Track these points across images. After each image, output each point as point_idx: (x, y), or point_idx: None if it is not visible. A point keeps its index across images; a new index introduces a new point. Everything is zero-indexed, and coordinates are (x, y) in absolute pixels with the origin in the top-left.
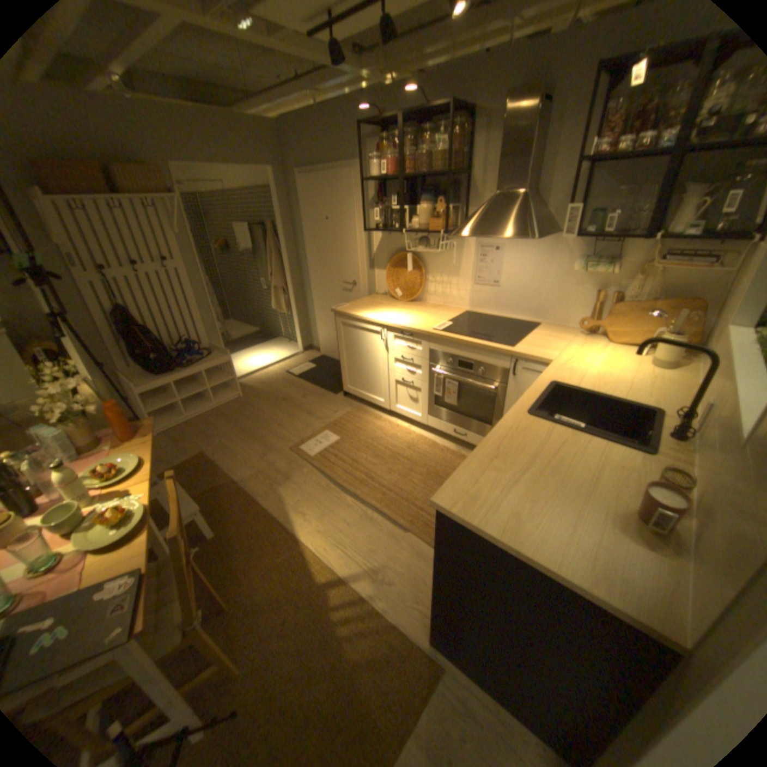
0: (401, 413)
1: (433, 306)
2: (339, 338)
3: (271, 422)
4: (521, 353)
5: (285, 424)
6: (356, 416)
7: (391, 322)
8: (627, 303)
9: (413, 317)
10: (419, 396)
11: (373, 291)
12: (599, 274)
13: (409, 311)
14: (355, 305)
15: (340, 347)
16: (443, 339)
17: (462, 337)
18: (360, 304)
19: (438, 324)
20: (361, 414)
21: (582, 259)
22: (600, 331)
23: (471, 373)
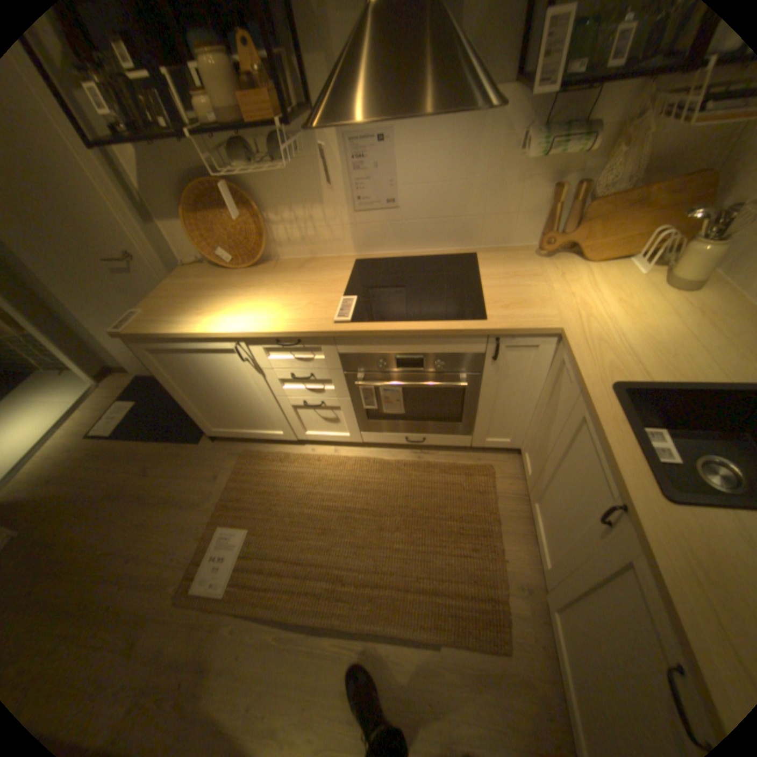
0: (318, 438)
1: (297, 264)
2: (155, 369)
3: (107, 559)
4: (508, 328)
5: (136, 550)
6: (250, 471)
7: (250, 327)
8: (597, 194)
9: (281, 300)
10: (340, 414)
11: (173, 259)
12: (554, 155)
13: (265, 289)
14: (154, 305)
15: (166, 381)
16: (363, 335)
17: (395, 322)
18: (163, 299)
19: (334, 305)
20: (256, 464)
21: (538, 132)
22: (559, 245)
23: (420, 369)
